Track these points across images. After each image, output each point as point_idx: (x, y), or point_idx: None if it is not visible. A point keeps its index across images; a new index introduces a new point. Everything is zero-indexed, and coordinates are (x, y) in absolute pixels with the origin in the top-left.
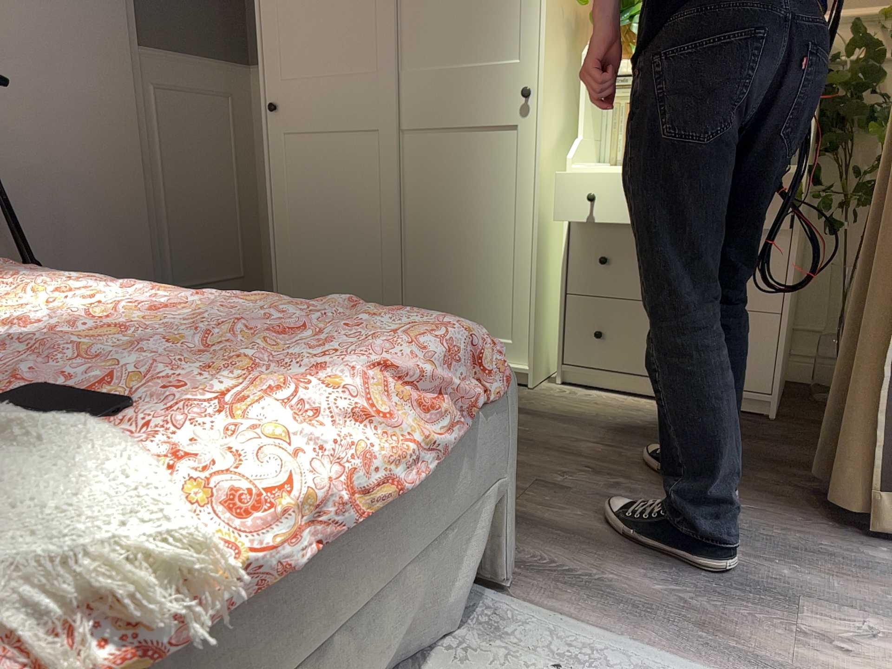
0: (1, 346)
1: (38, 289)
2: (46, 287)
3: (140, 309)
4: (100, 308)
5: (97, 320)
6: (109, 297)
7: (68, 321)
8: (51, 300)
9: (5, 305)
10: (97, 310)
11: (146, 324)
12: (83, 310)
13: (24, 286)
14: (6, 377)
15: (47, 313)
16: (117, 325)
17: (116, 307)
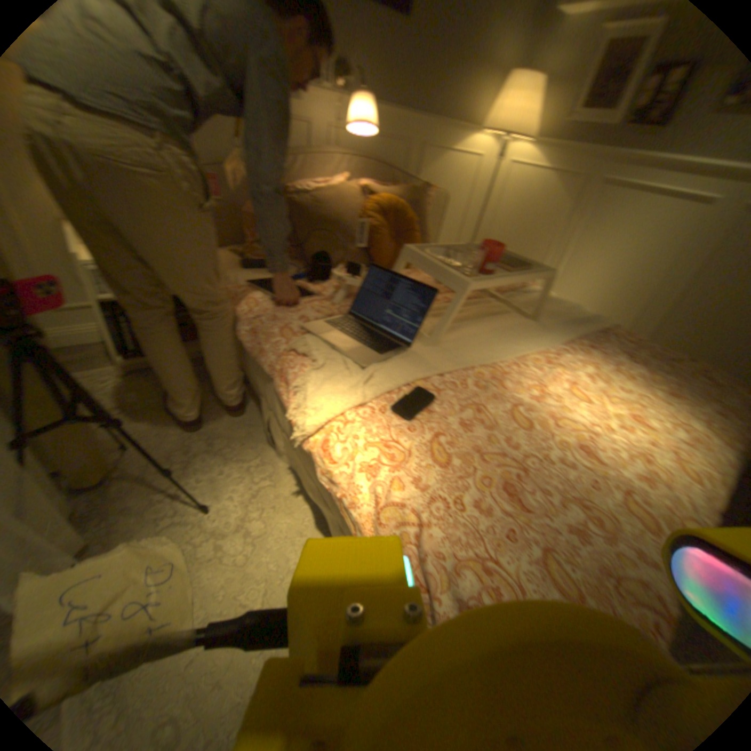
0: (518, 396)
1: (667, 415)
2: (674, 419)
3: (590, 444)
4: (597, 430)
5: (551, 422)
6: (637, 438)
7: (555, 414)
8: (626, 416)
9: (607, 400)
10: (607, 433)
11: (569, 448)
12: (610, 428)
13: (662, 407)
14: (458, 393)
15: (600, 415)
16: (564, 436)
17: (594, 435)
